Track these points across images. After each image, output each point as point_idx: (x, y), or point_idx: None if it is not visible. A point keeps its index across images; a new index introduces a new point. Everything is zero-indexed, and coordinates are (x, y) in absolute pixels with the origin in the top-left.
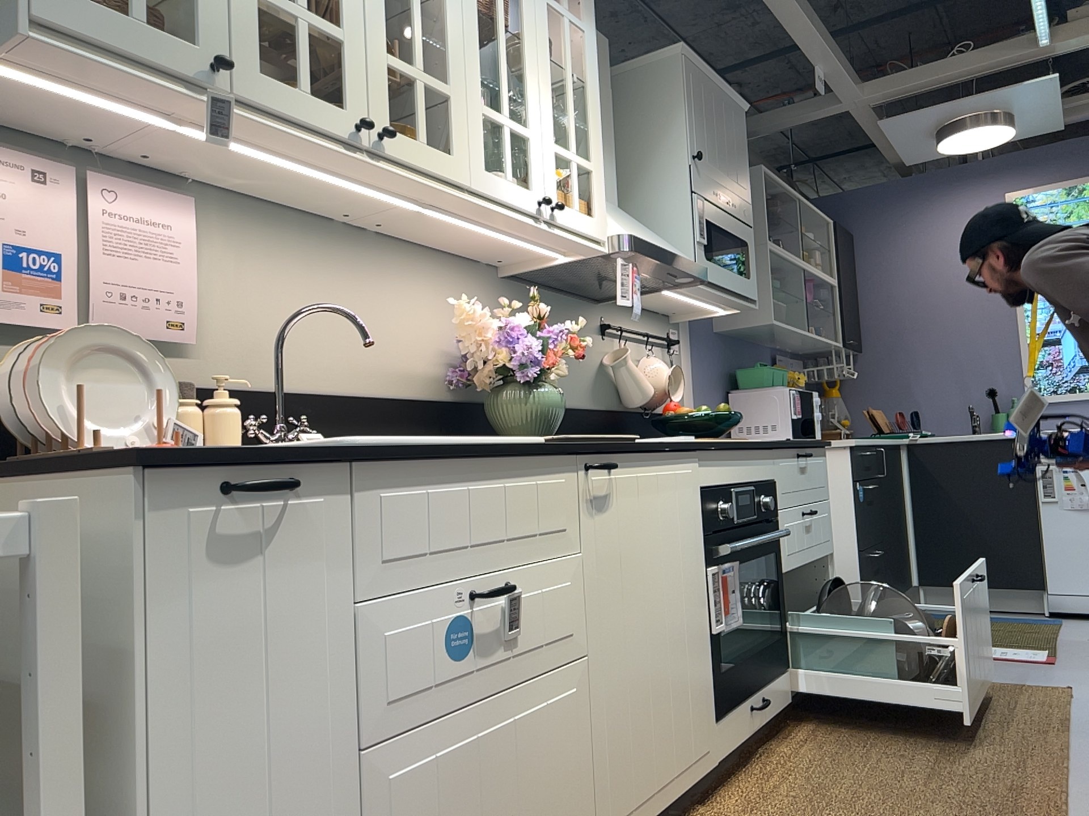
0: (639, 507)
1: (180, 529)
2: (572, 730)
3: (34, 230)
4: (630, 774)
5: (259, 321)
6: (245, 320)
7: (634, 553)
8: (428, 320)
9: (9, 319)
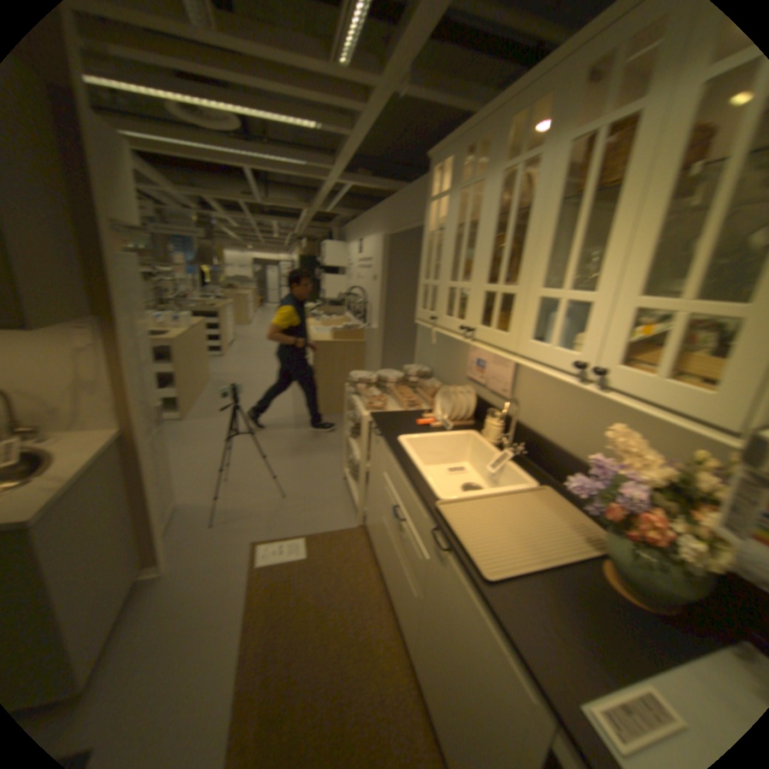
0: (464, 604)
1: (373, 433)
2: (413, 607)
3: (482, 355)
4: (430, 687)
5: (537, 399)
6: (532, 396)
7: (454, 618)
8: (663, 437)
9: (476, 379)
